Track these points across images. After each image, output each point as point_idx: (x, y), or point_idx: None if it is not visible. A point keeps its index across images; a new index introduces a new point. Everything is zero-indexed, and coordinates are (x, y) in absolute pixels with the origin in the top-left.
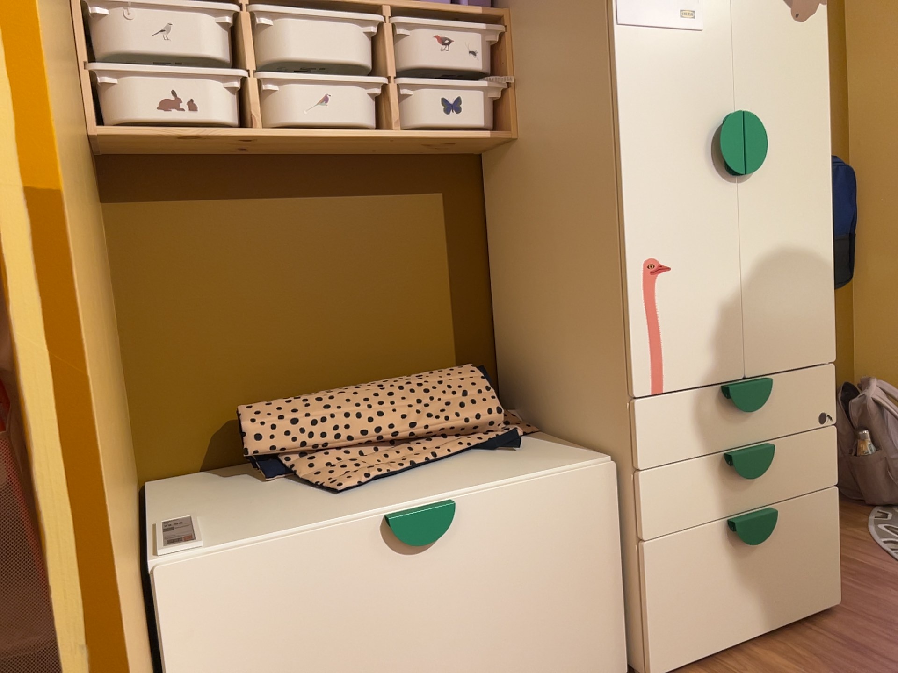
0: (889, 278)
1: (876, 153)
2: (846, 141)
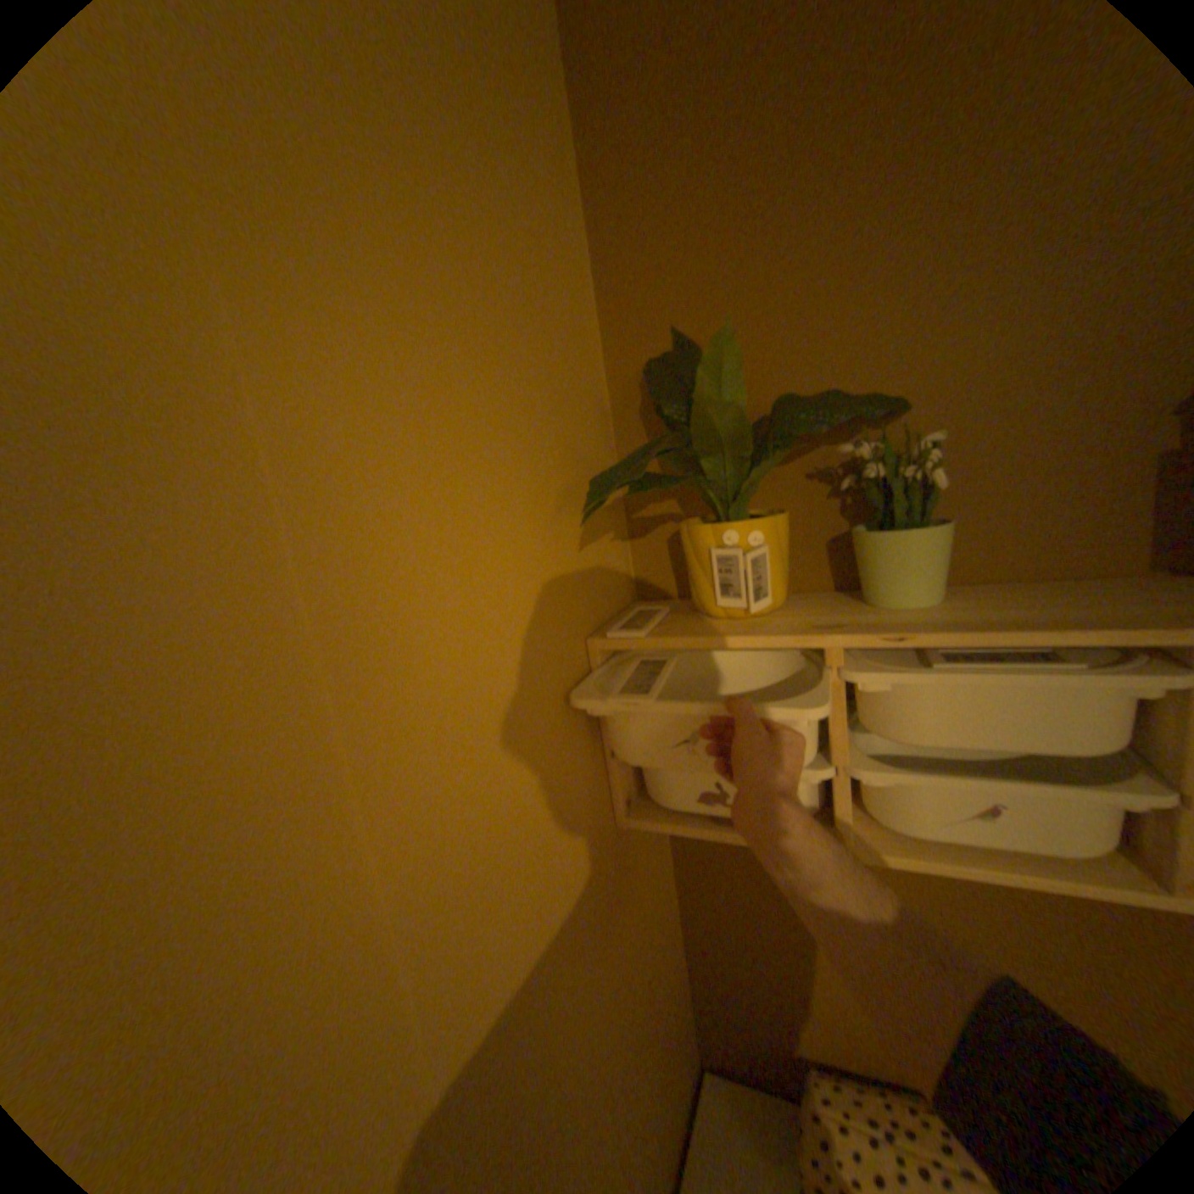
0: None
1: None
2: None
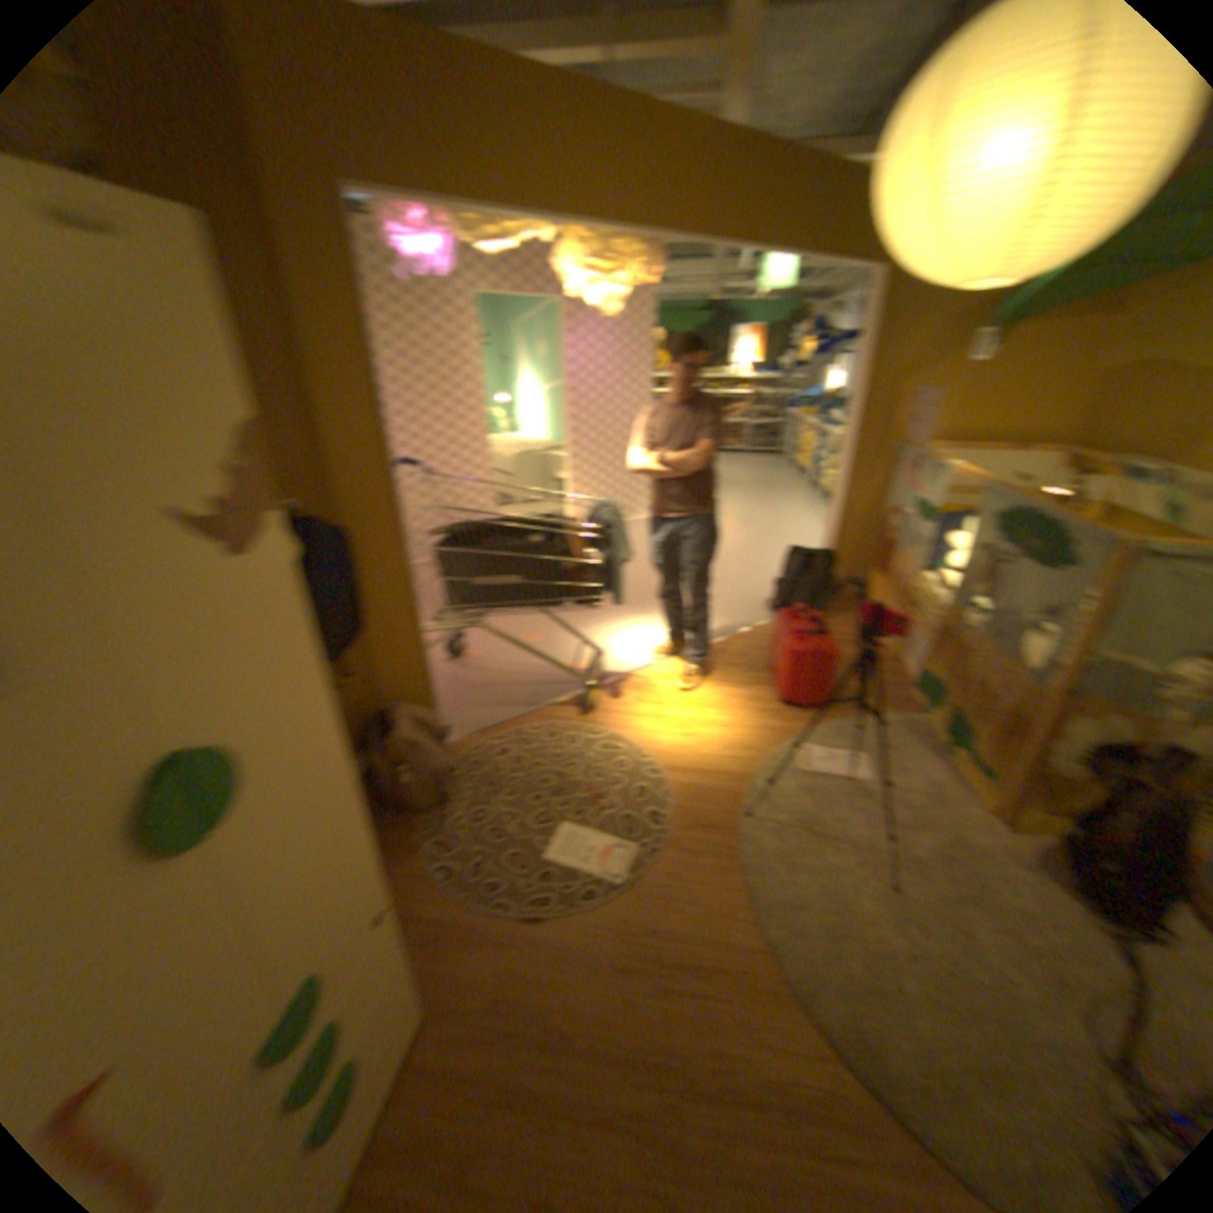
0: (400, 612)
1: (368, 501)
2: (337, 490)
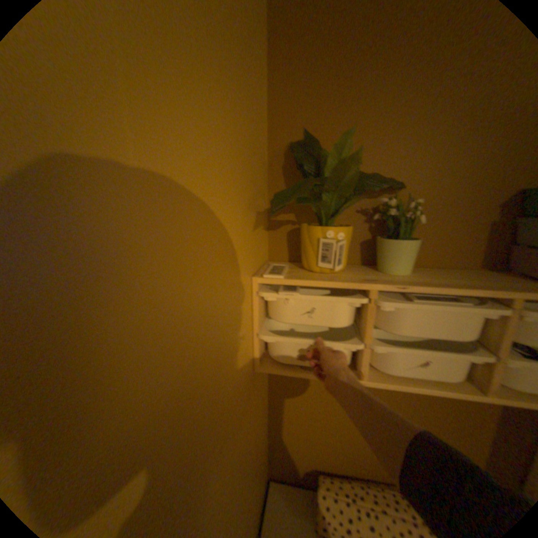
0: None
1: None
2: None
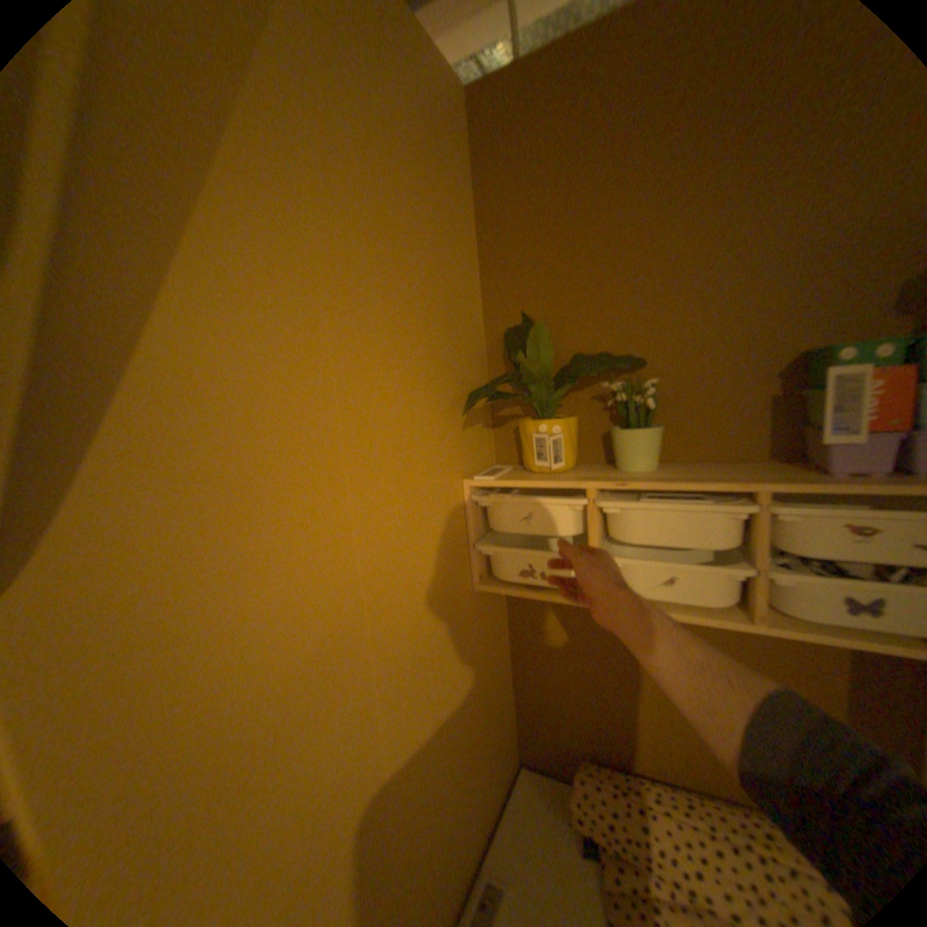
0: None
1: None
2: None
